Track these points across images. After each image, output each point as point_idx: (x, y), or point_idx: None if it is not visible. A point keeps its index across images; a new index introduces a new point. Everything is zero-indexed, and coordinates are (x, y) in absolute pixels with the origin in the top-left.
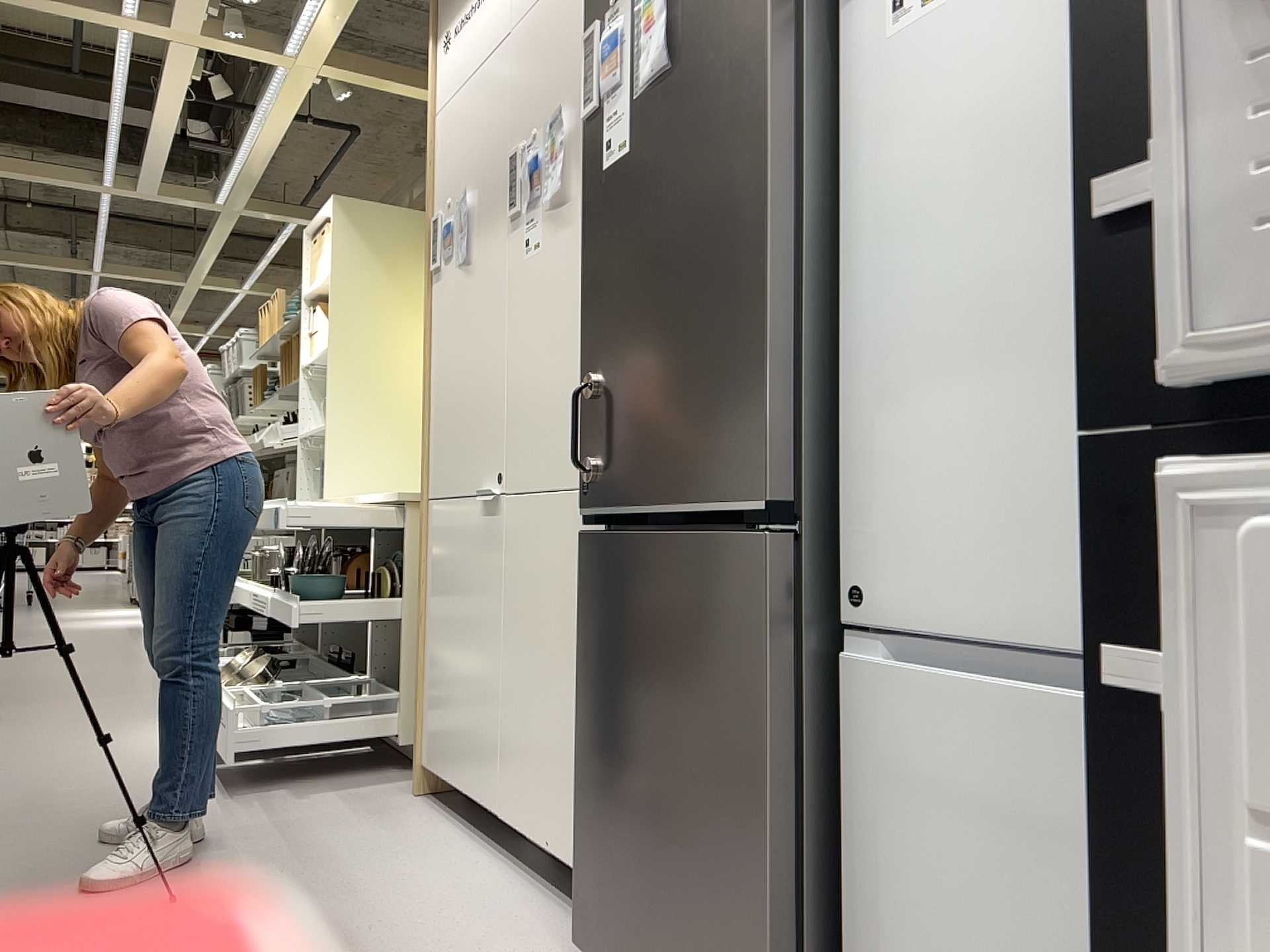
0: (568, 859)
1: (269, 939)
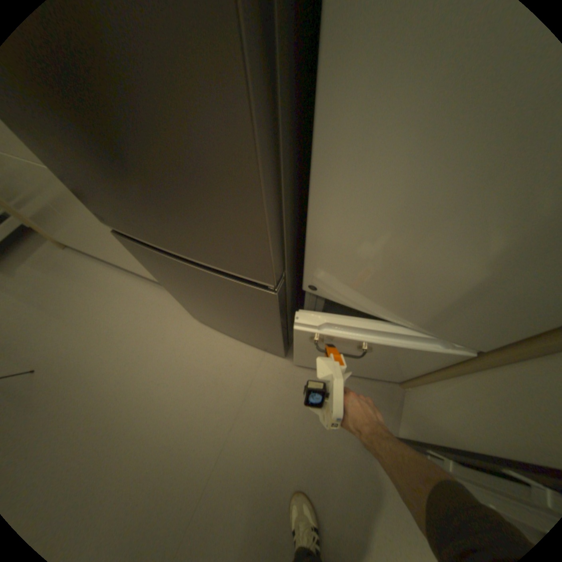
0: None
1: (89, 365)
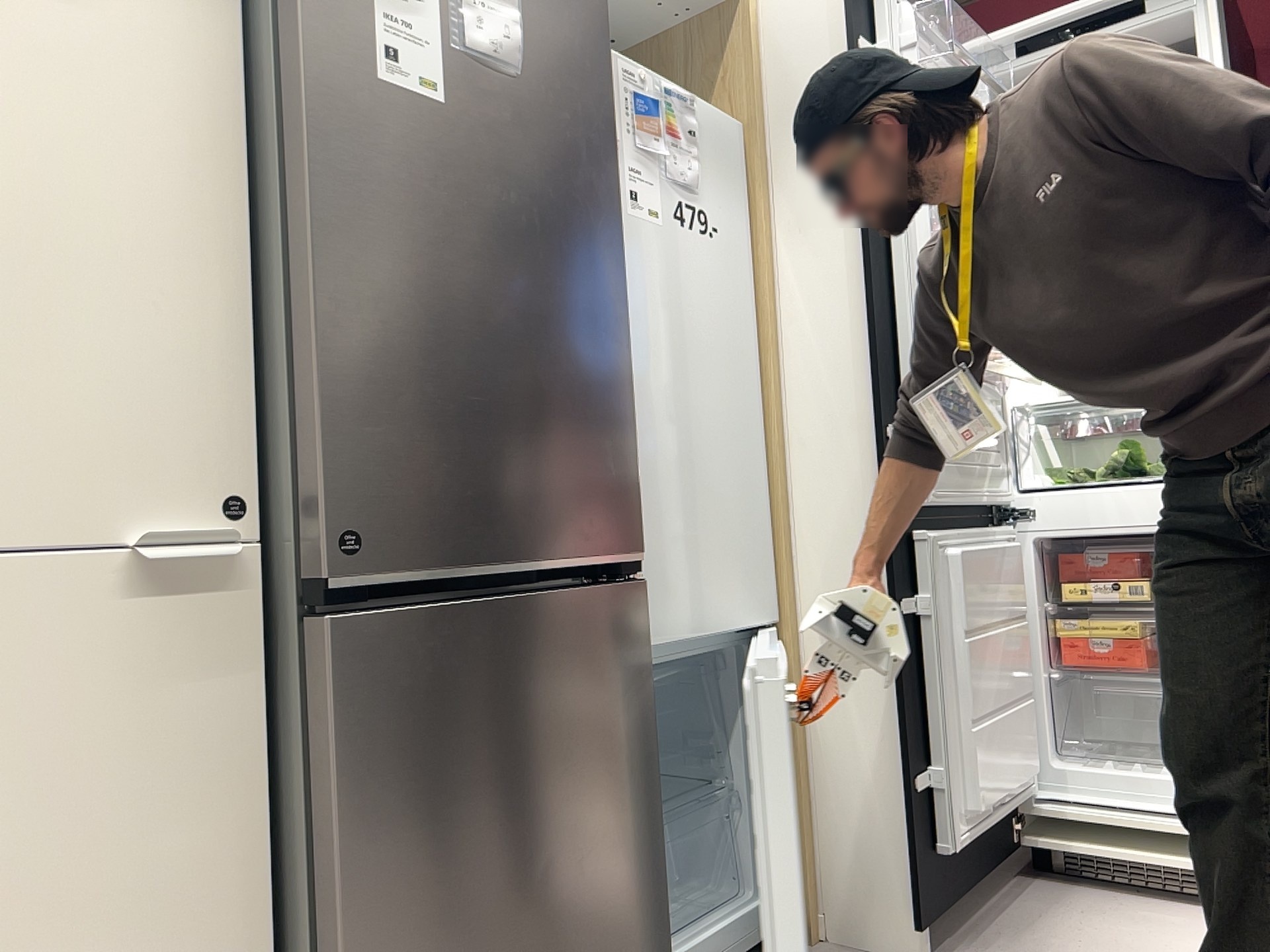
0: None
1: None
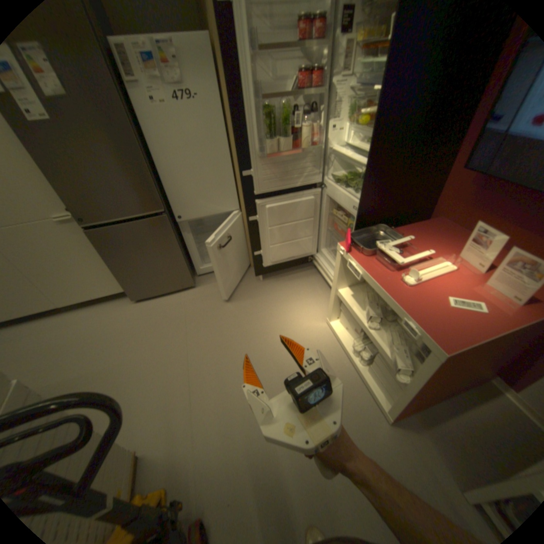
0: (102, 295)
1: (68, 362)
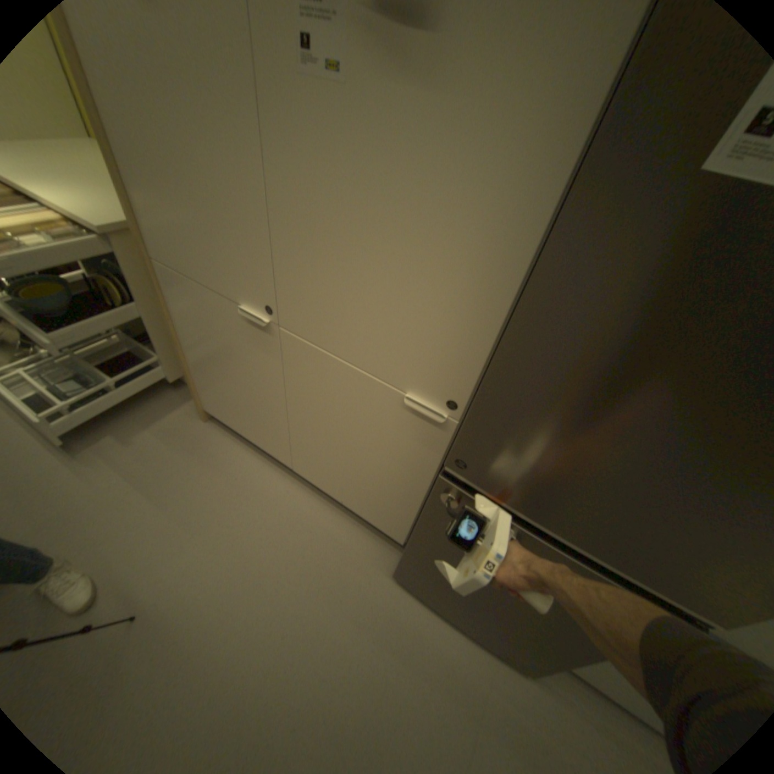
0: (361, 514)
1: (224, 626)
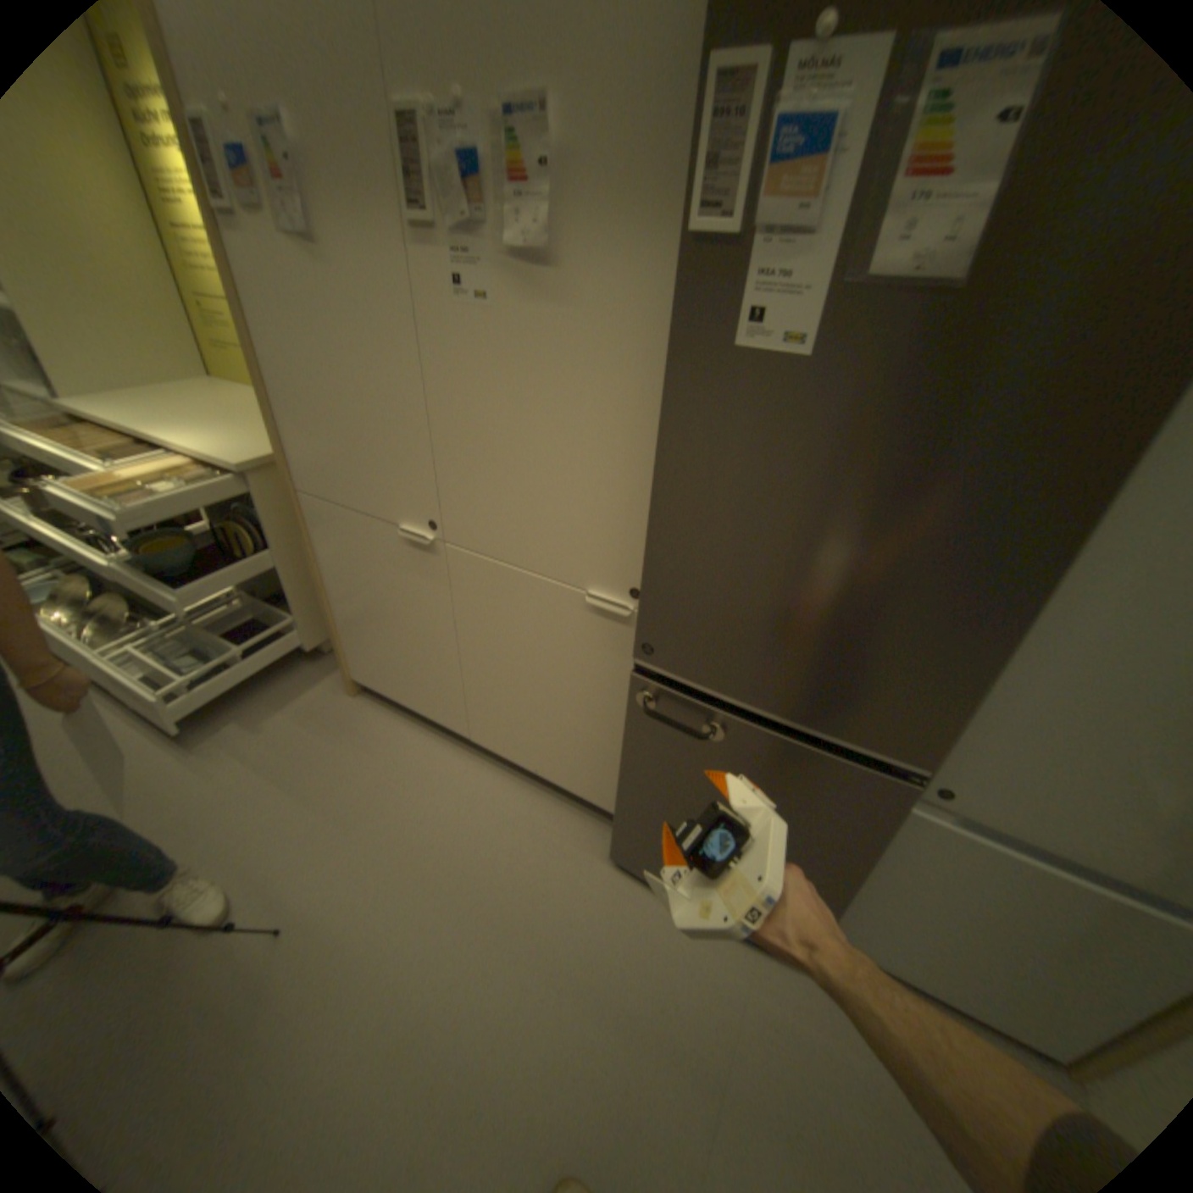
0: (561, 783)
1: (394, 933)
